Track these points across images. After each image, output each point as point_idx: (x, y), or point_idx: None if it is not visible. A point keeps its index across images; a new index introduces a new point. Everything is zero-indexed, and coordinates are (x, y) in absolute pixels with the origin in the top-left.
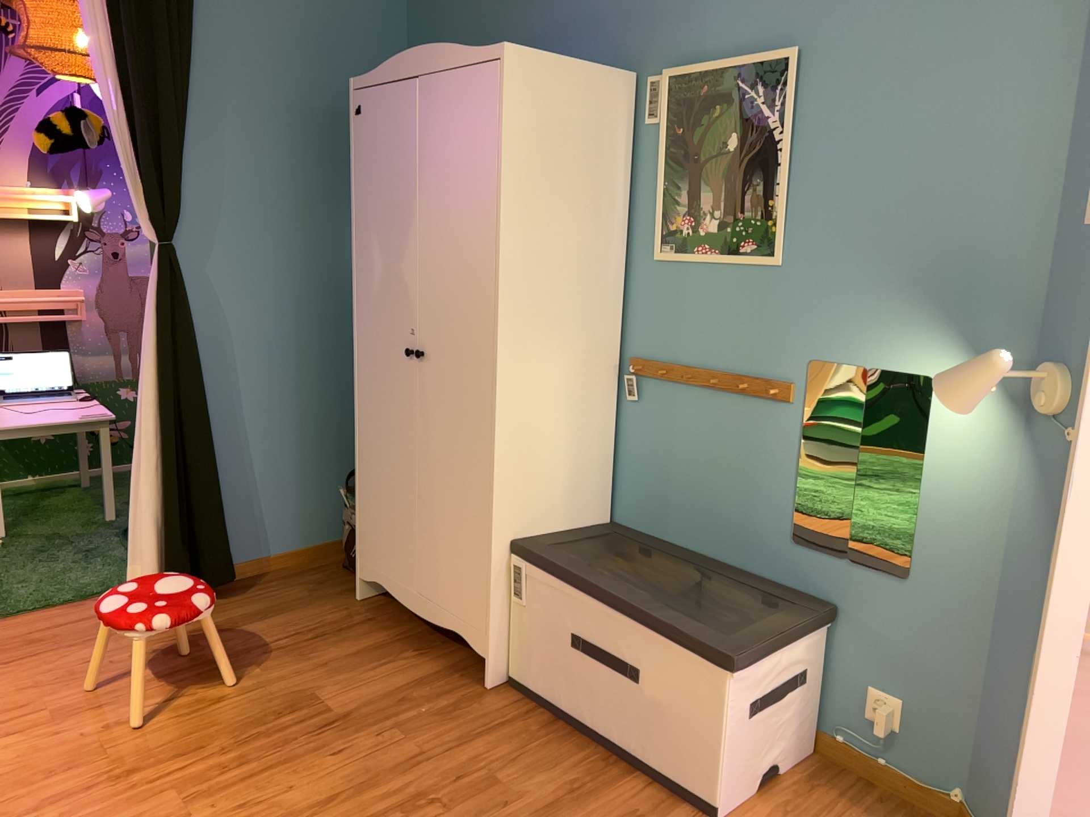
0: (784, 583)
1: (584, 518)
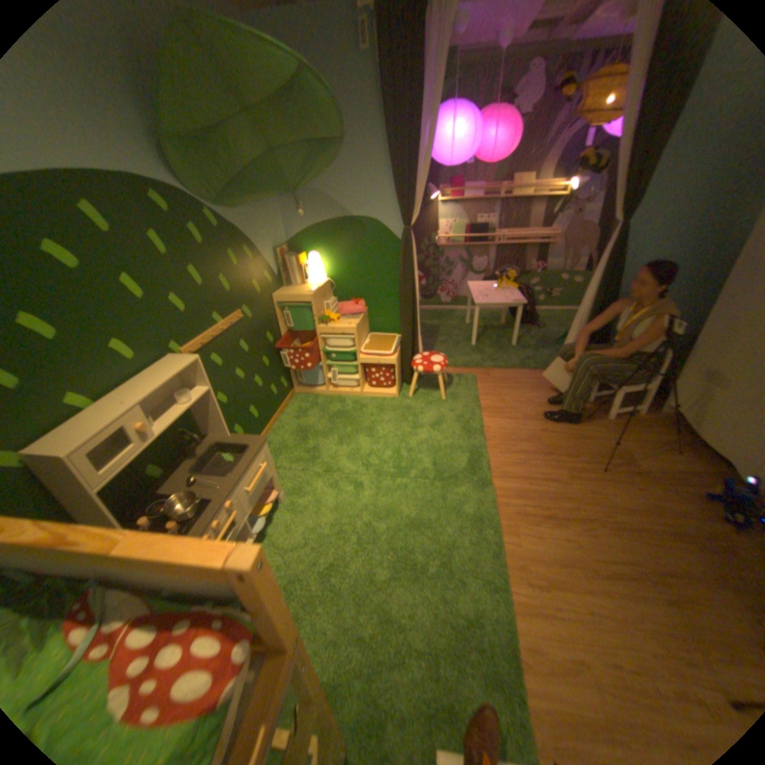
0: None
1: None
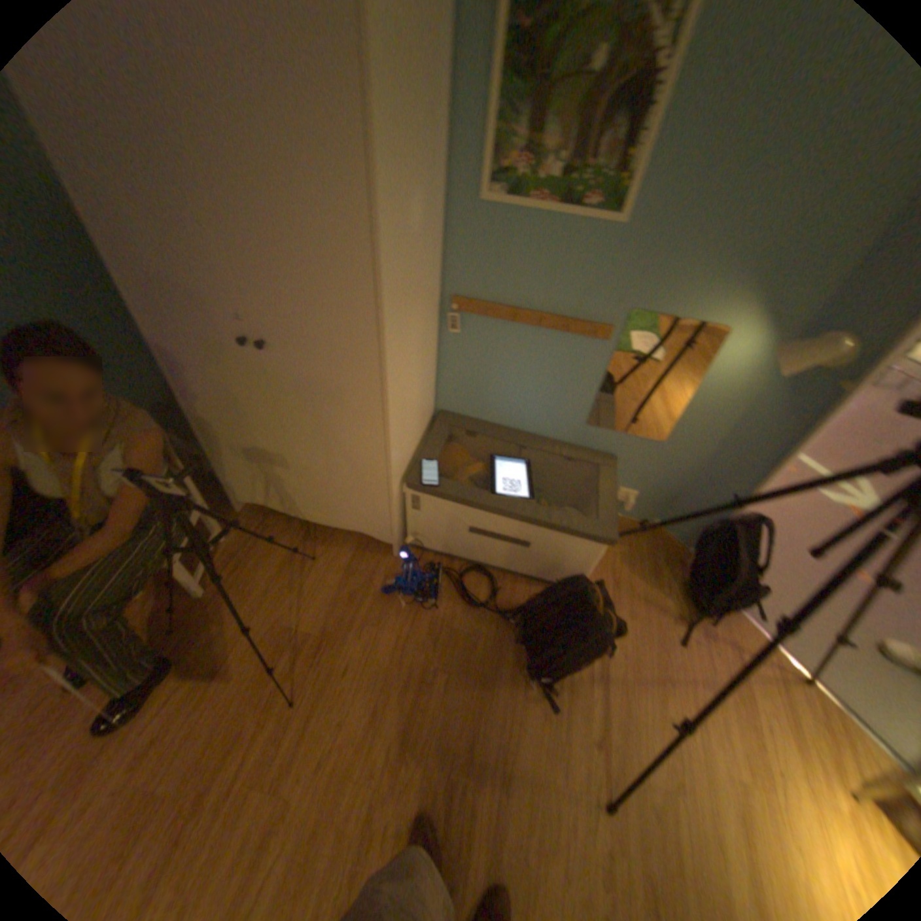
0: (575, 446)
1: (425, 426)
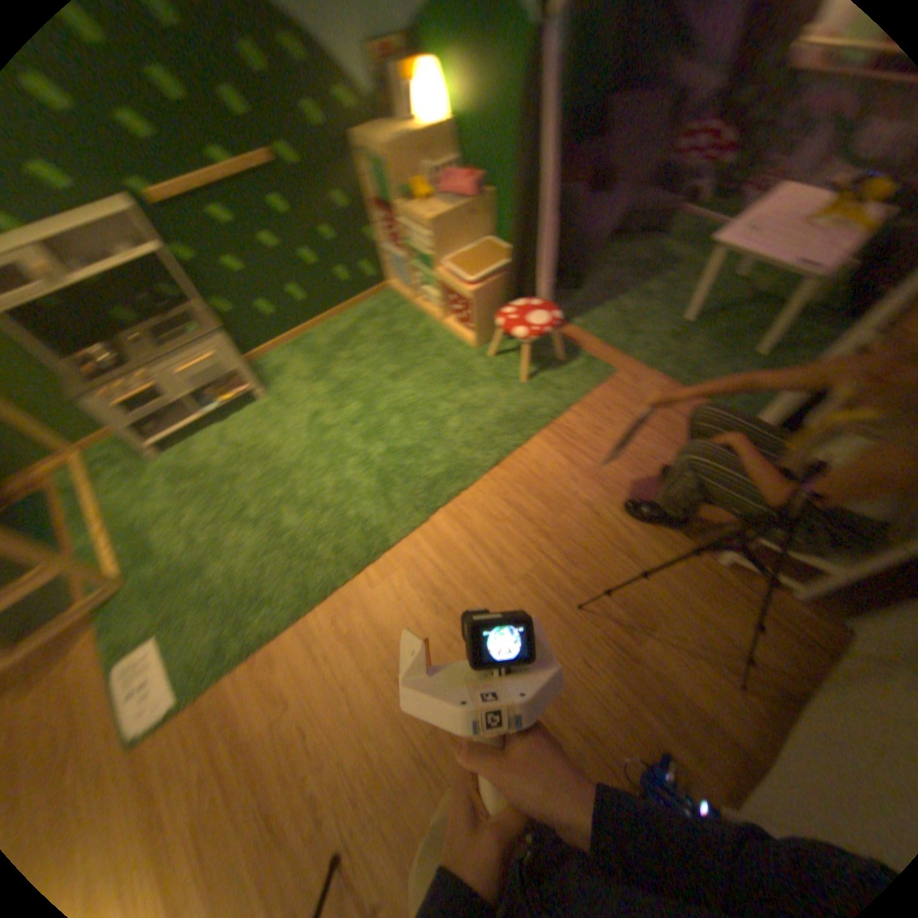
0: None
1: None
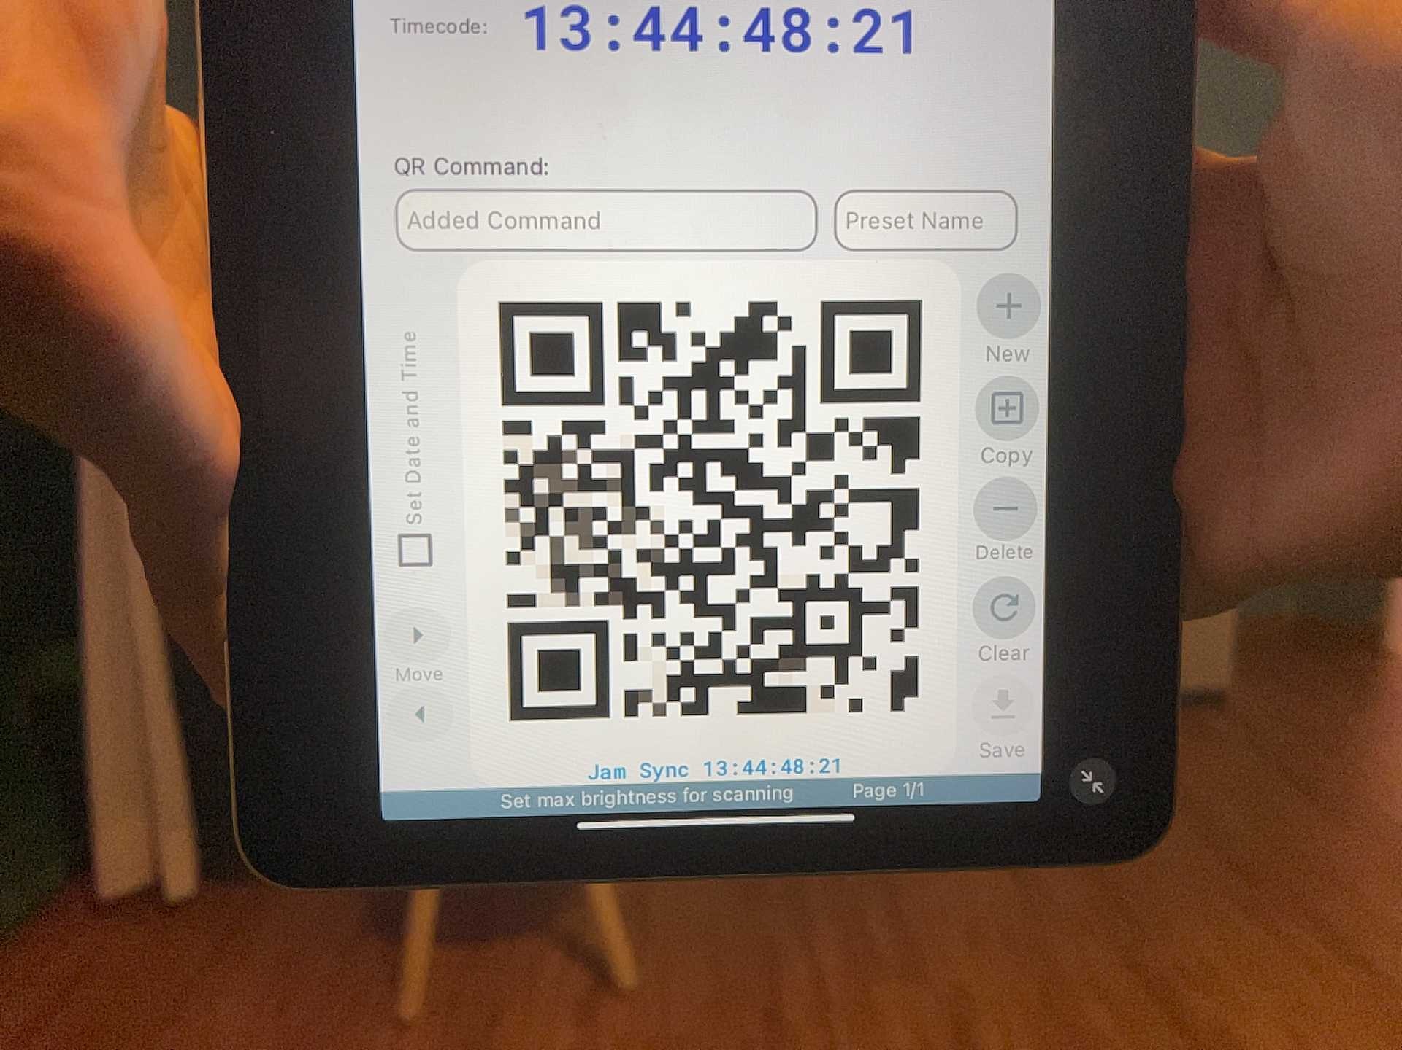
0: None
1: None
